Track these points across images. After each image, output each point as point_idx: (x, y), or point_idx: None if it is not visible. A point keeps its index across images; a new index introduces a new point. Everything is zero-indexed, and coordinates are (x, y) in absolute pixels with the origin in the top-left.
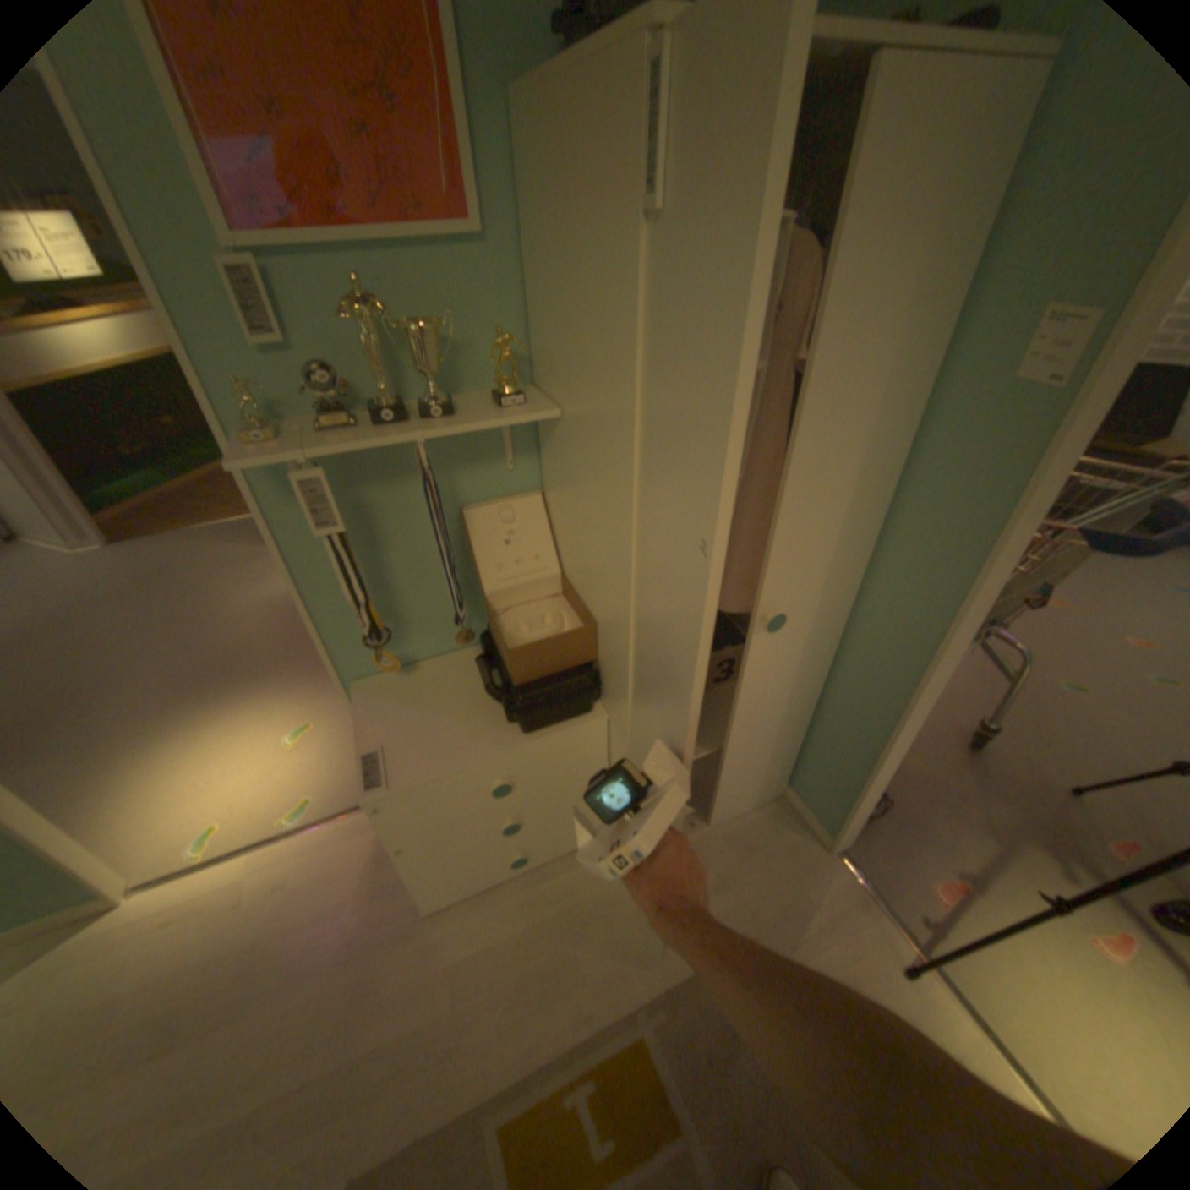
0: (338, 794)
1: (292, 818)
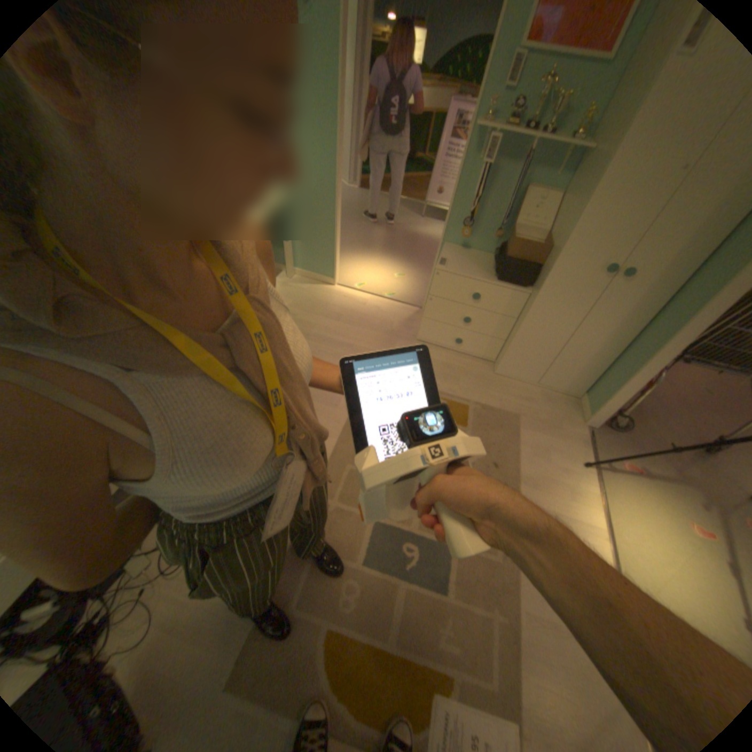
0: (404, 298)
1: (387, 295)
